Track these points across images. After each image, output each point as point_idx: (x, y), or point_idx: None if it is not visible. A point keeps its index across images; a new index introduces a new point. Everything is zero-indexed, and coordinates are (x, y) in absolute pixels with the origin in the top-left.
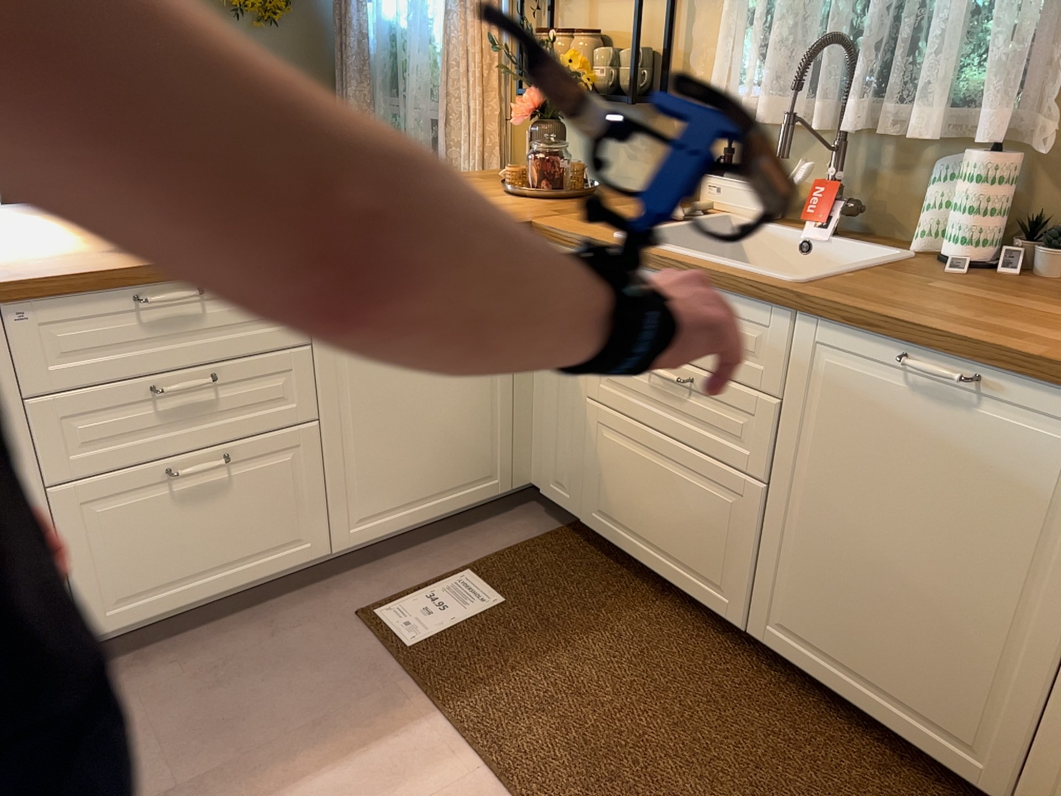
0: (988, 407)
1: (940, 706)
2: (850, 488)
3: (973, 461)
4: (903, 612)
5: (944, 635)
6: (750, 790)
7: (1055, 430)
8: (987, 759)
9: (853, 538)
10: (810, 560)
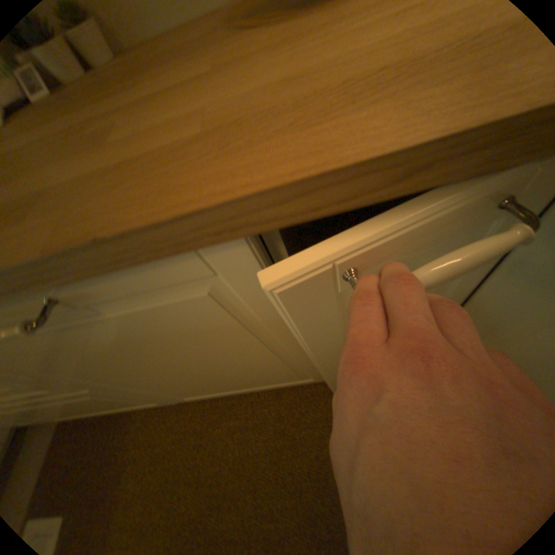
0: (109, 313)
1: (279, 381)
2: (126, 375)
3: (162, 338)
4: (228, 379)
5: (255, 375)
6: (250, 483)
7: (182, 296)
8: (311, 379)
9: (165, 380)
10: (164, 390)
